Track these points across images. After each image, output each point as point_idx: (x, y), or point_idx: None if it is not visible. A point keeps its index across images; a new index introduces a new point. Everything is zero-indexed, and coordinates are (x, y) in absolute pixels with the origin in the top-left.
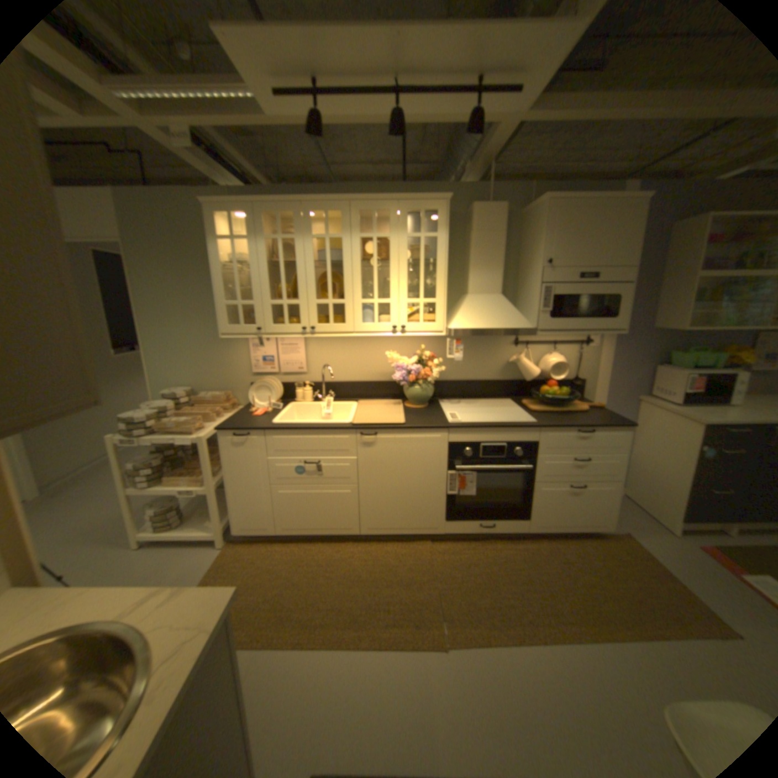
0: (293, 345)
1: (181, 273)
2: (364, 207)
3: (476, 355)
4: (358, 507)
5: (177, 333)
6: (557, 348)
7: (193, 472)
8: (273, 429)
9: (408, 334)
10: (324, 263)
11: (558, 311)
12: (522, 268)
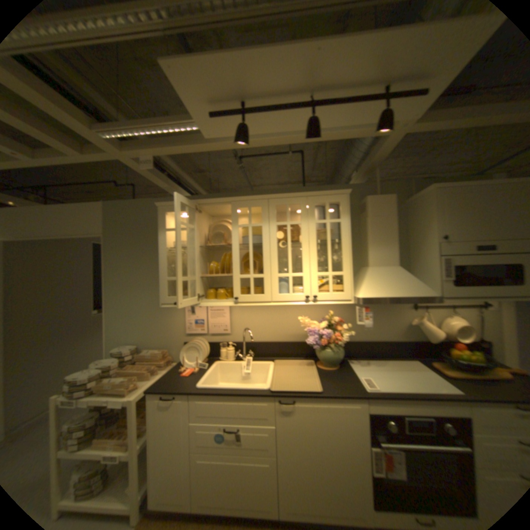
0: (221, 311)
1: (143, 257)
2: (280, 204)
3: (380, 319)
4: (278, 486)
5: (133, 302)
6: (457, 312)
7: (122, 434)
8: (197, 395)
9: (321, 303)
10: (248, 246)
11: (462, 280)
12: (414, 244)
